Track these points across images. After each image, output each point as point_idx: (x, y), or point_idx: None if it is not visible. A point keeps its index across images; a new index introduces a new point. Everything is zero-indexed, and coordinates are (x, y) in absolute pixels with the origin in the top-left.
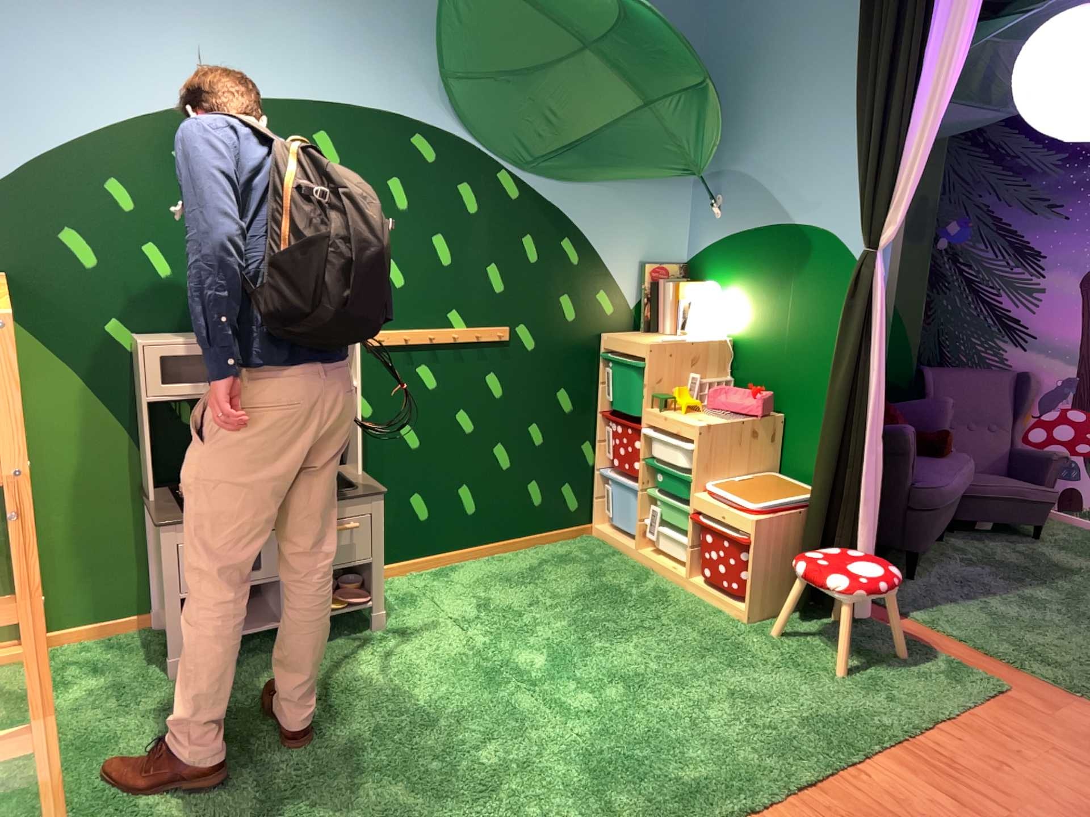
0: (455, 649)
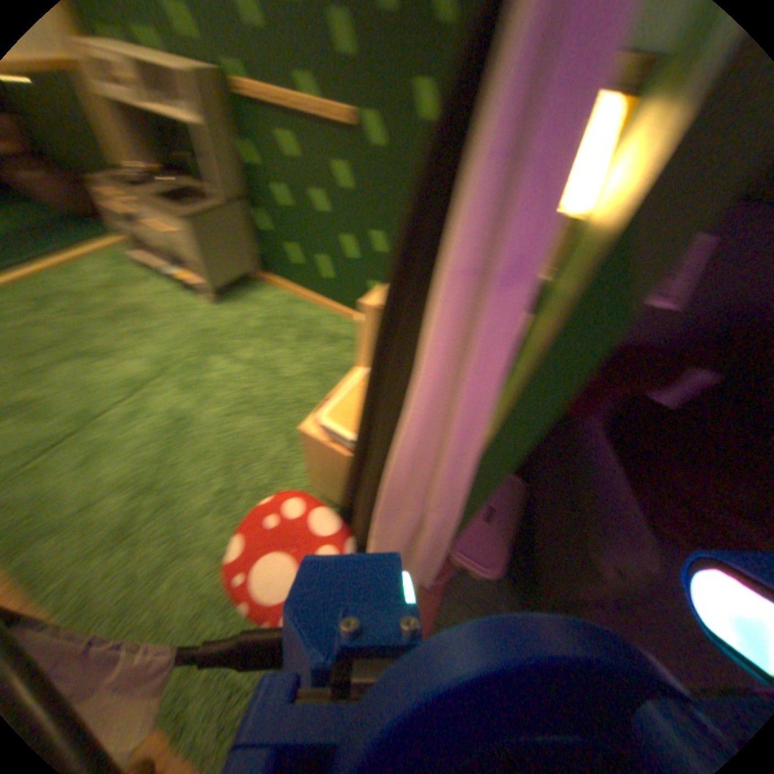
0: (187, 340)
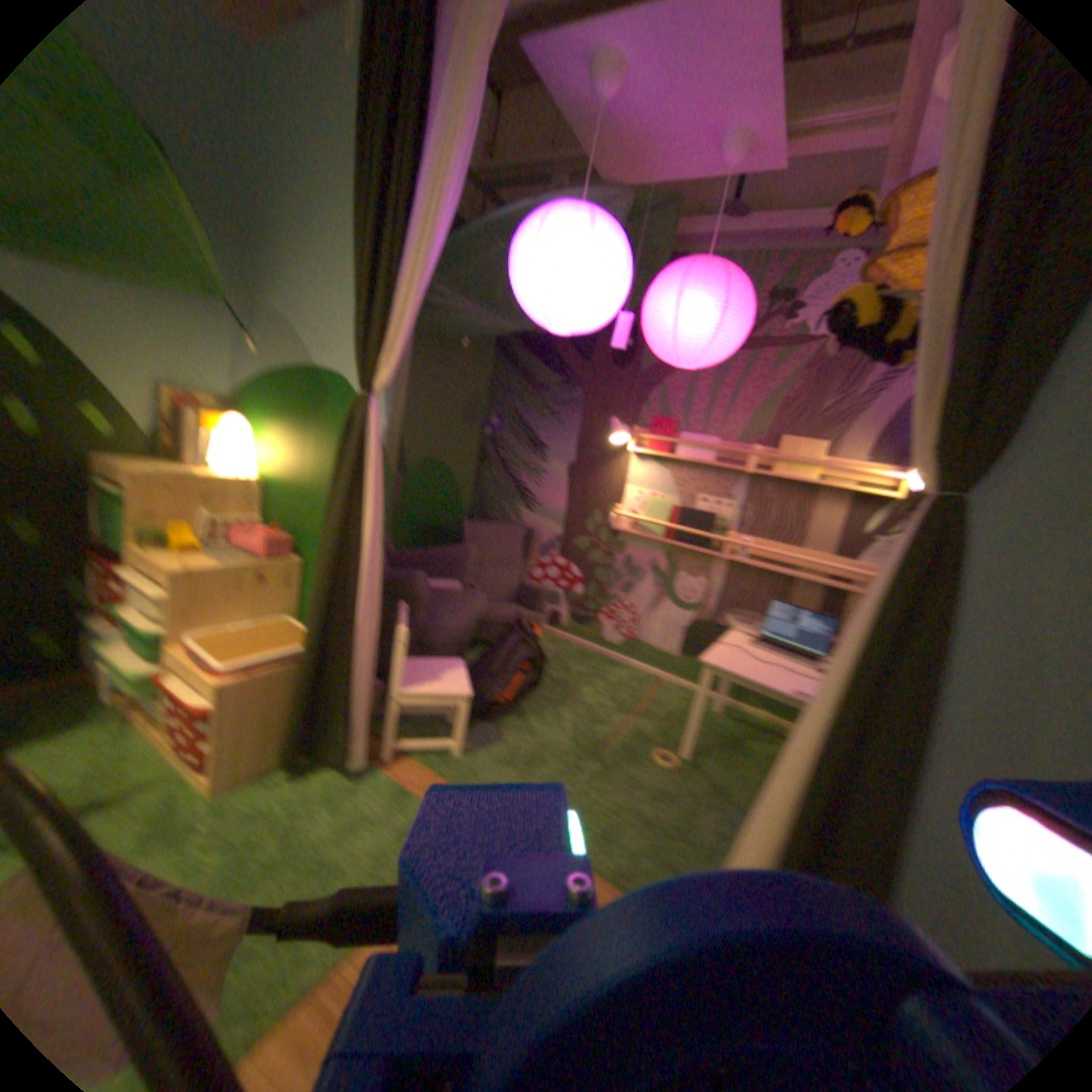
0: None
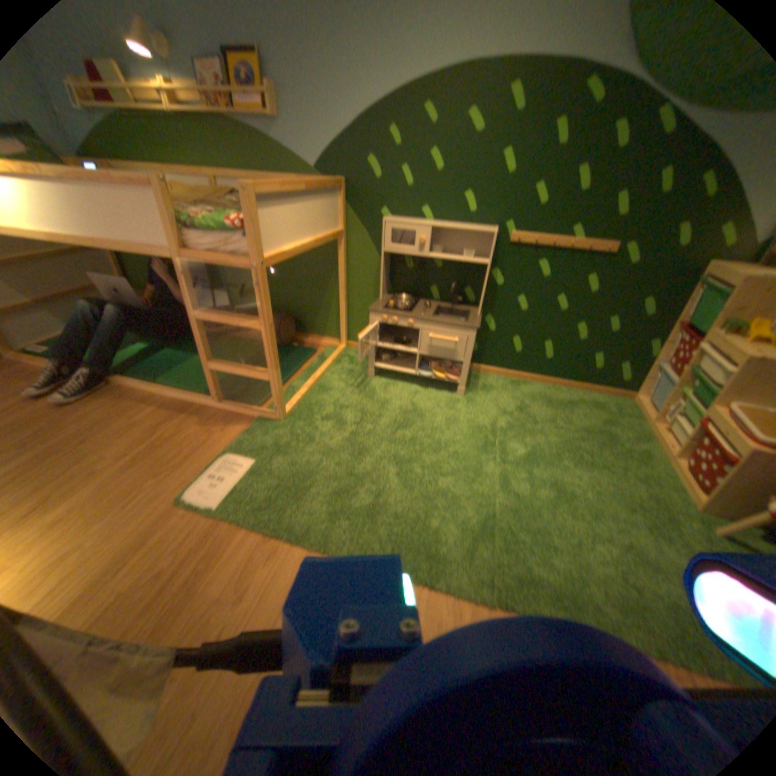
0: (479, 423)
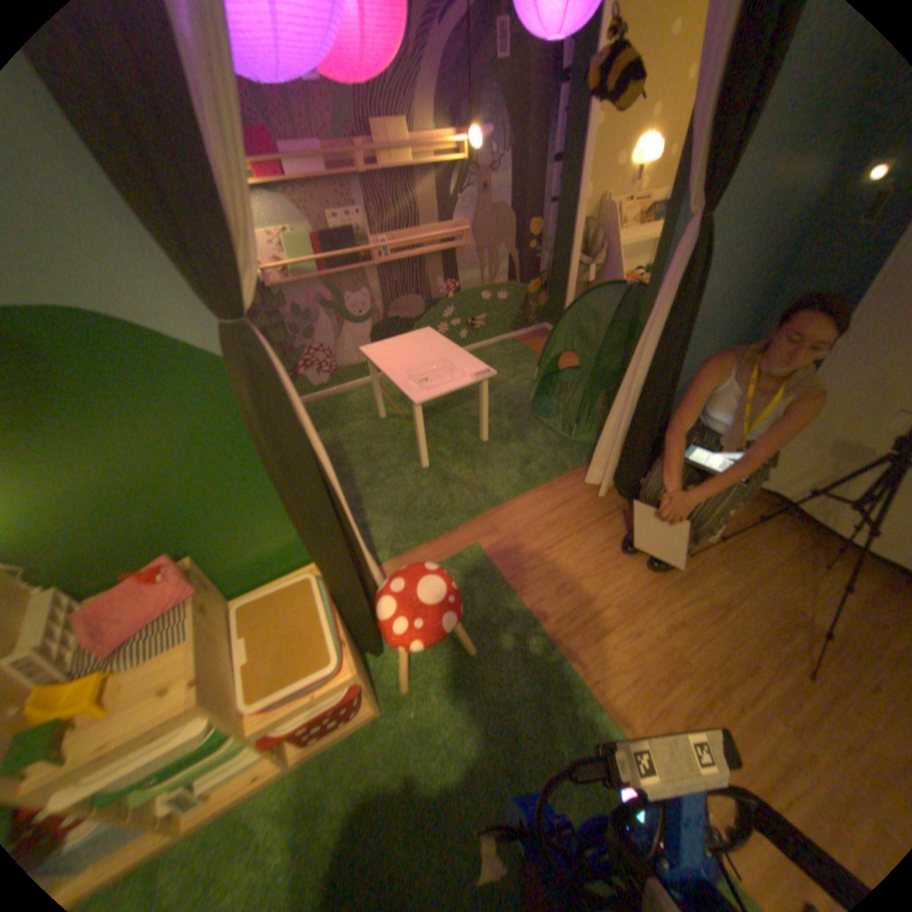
0: None
